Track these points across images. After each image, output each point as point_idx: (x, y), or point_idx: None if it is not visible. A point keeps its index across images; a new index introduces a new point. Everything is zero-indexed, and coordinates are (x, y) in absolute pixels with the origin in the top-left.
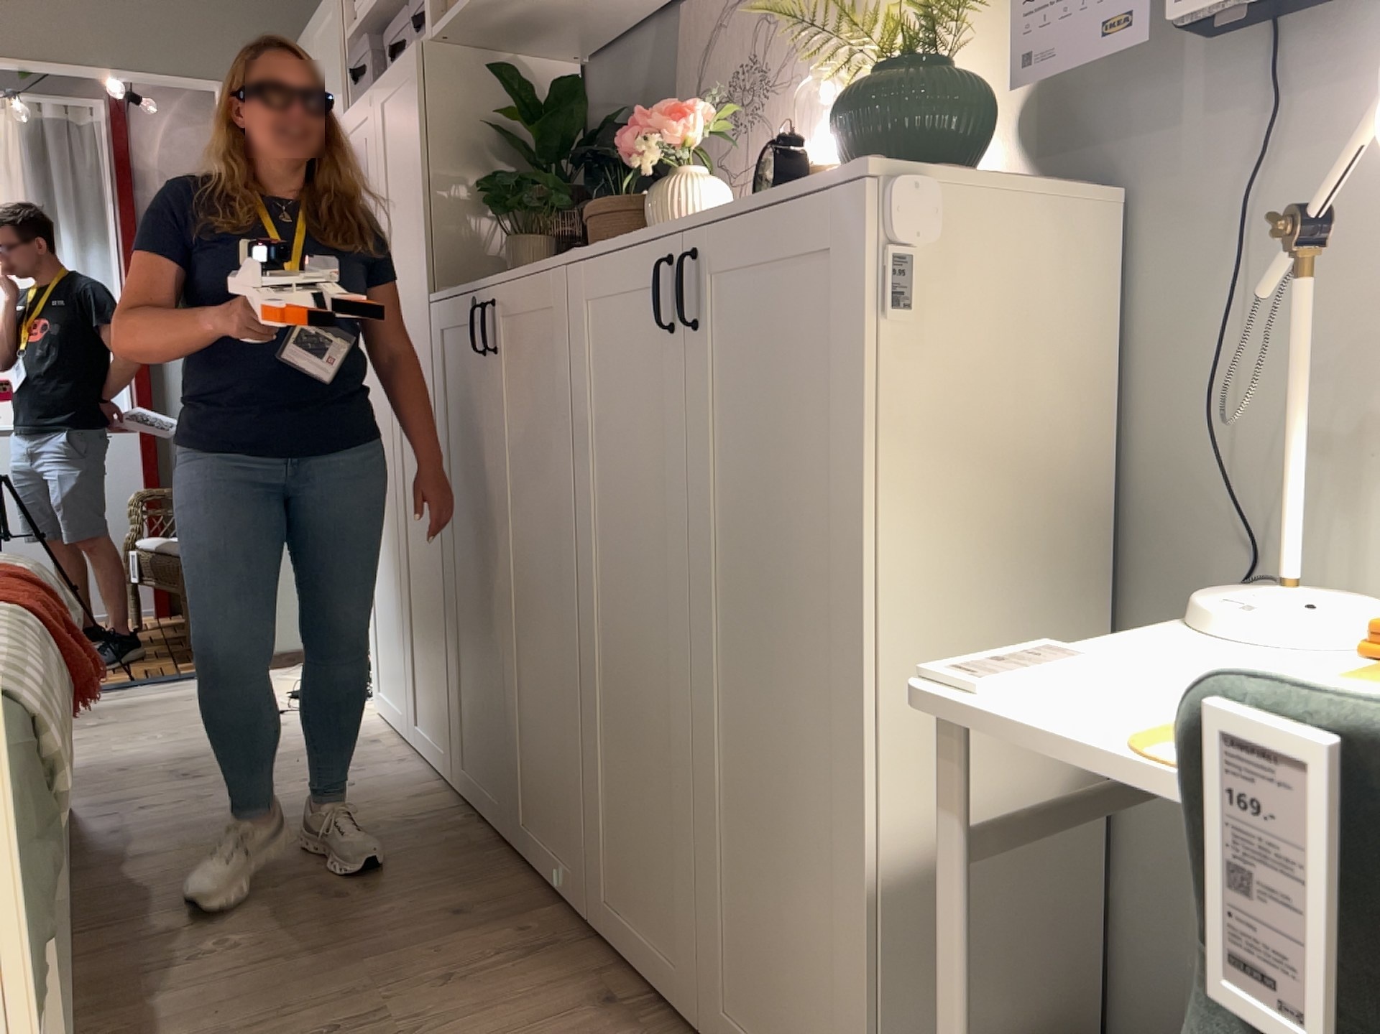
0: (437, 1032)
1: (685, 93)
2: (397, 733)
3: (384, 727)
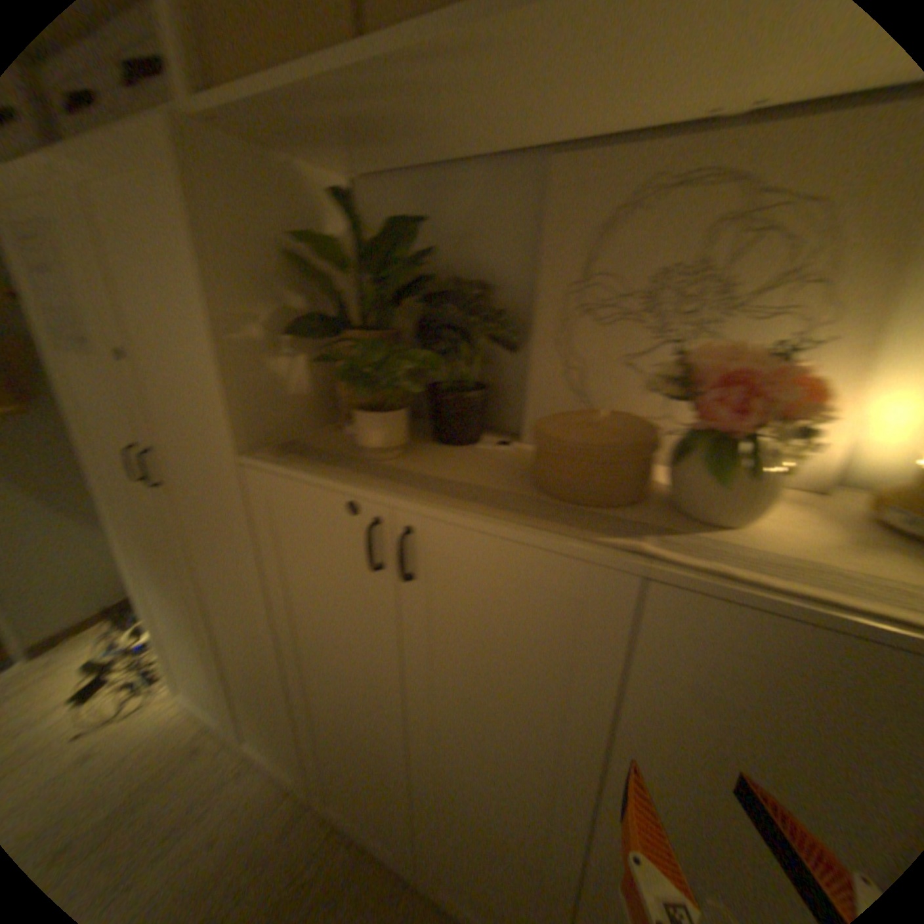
0: None
1: (556, 266)
2: (207, 731)
3: (190, 726)
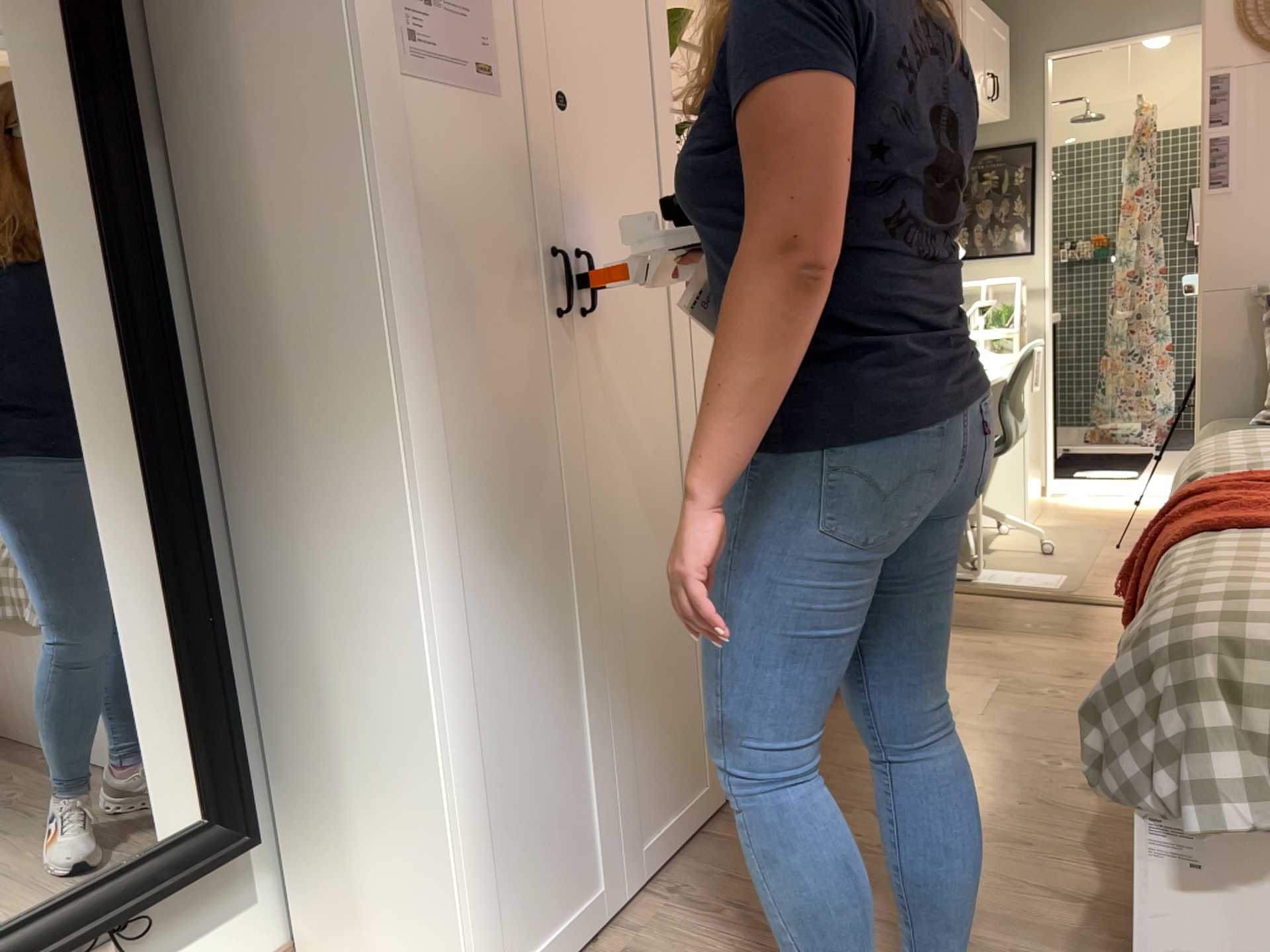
0: (975, 676)
1: None
2: None
3: None
